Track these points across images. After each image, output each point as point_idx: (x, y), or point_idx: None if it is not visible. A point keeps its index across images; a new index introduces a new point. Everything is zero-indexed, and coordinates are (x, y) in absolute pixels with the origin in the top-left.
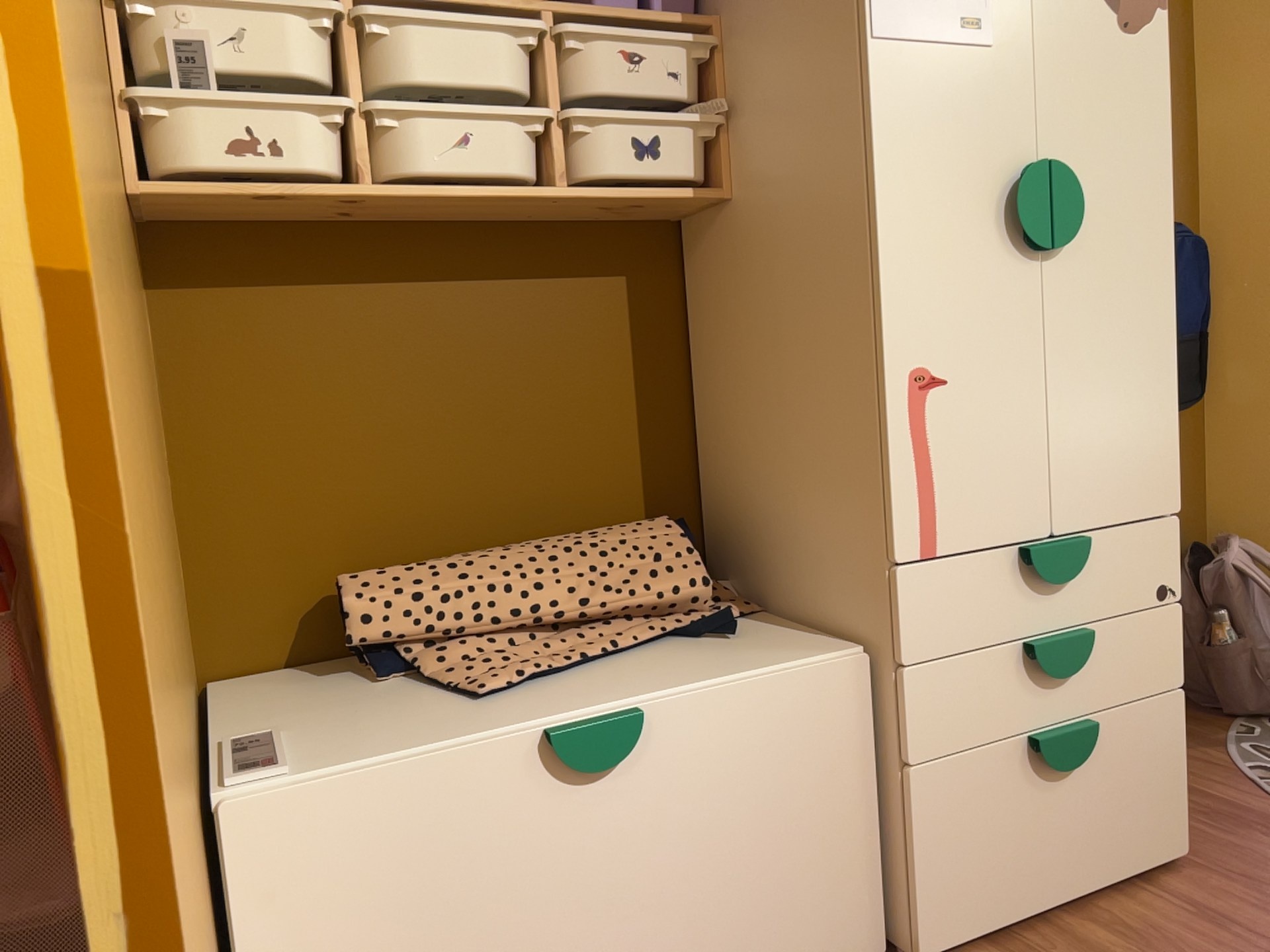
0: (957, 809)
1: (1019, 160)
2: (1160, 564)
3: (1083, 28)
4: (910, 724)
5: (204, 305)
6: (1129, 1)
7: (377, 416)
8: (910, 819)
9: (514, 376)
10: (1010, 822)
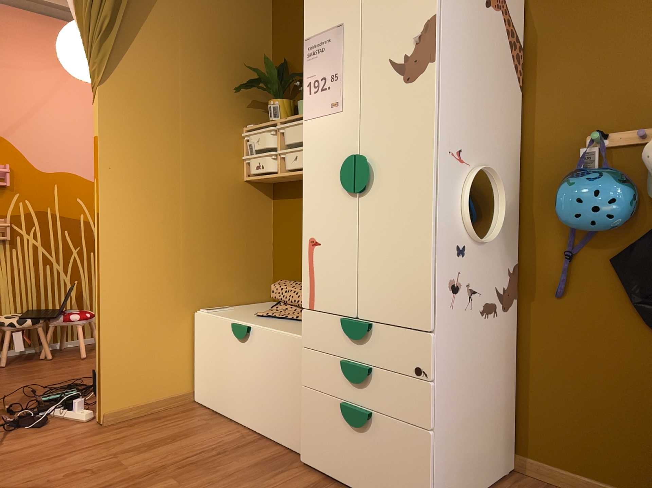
0: (314, 412)
1: (350, 154)
2: (418, 356)
3: (383, 89)
4: (301, 368)
5: (279, 202)
6: (410, 66)
7: None
8: (303, 405)
9: None
10: (334, 433)
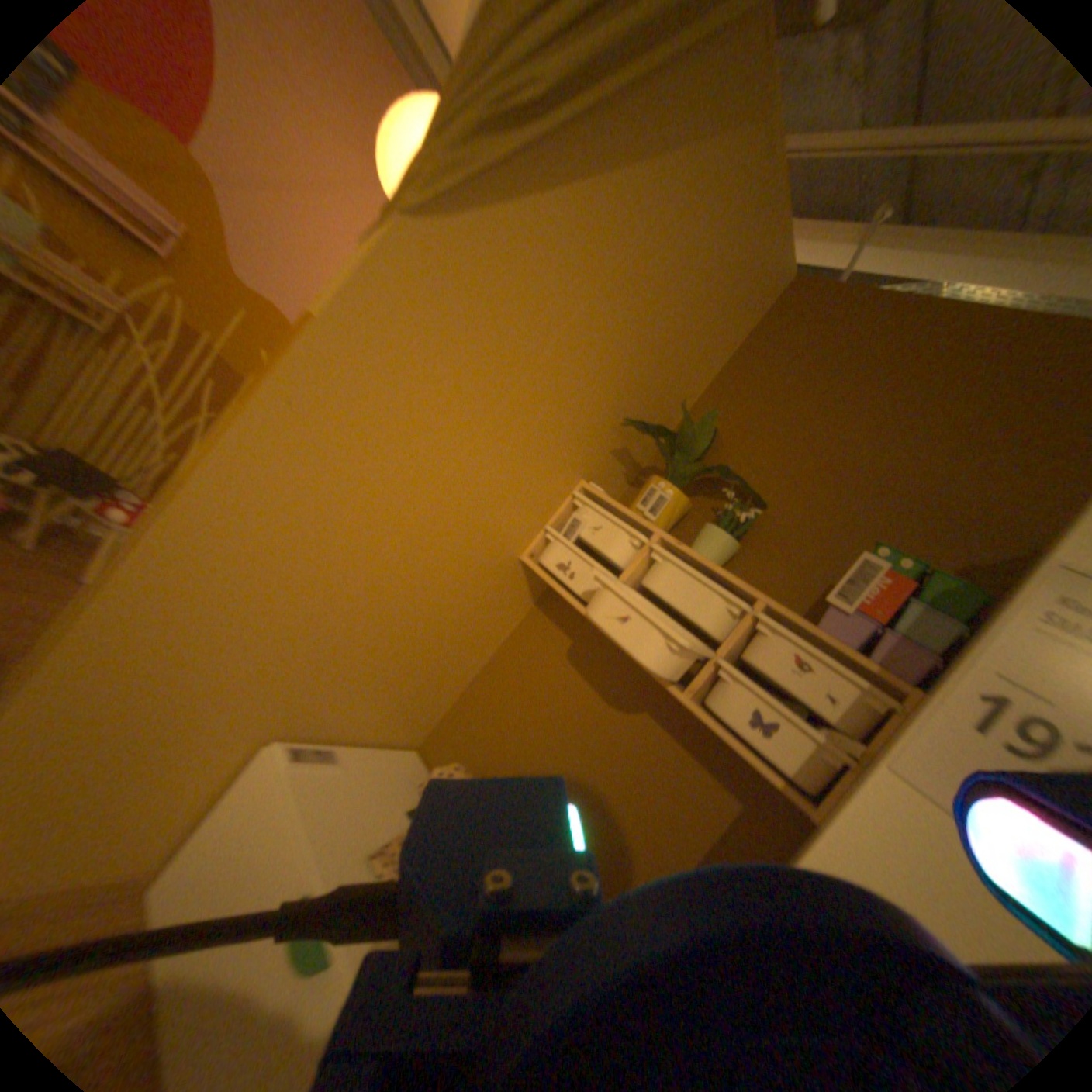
0: None
1: None
2: None
3: None
4: None
5: (543, 625)
6: None
7: (551, 729)
8: None
9: (622, 784)
10: None
